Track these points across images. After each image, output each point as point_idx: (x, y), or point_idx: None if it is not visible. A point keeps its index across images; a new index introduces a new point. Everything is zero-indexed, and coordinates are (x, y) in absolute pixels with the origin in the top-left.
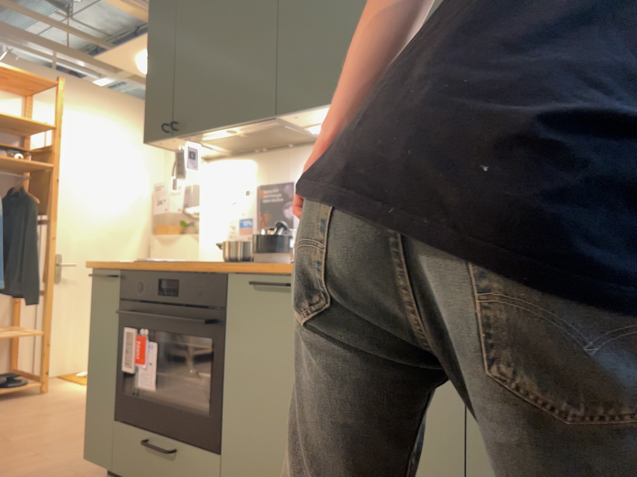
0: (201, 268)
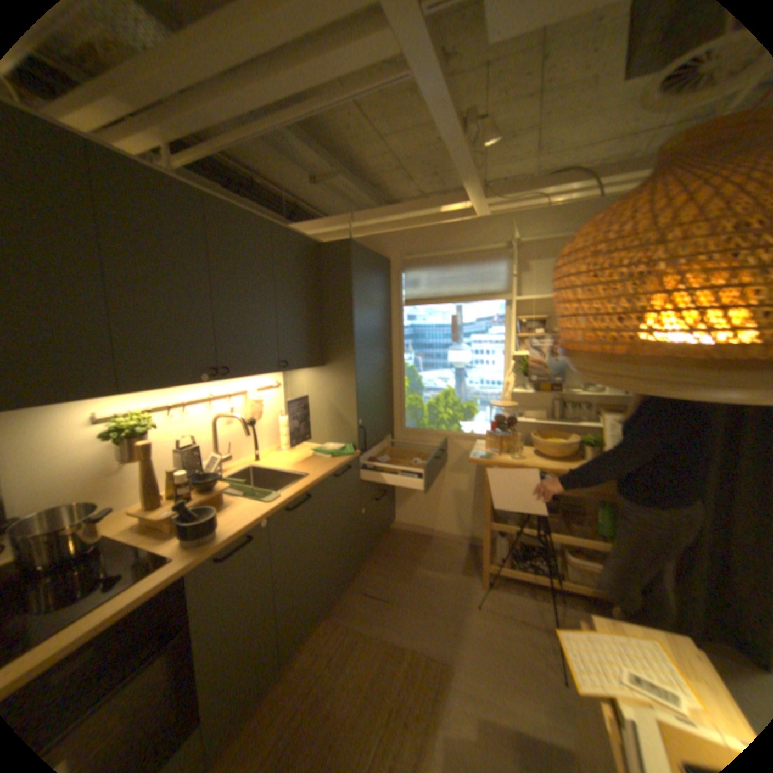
0: (137, 599)
